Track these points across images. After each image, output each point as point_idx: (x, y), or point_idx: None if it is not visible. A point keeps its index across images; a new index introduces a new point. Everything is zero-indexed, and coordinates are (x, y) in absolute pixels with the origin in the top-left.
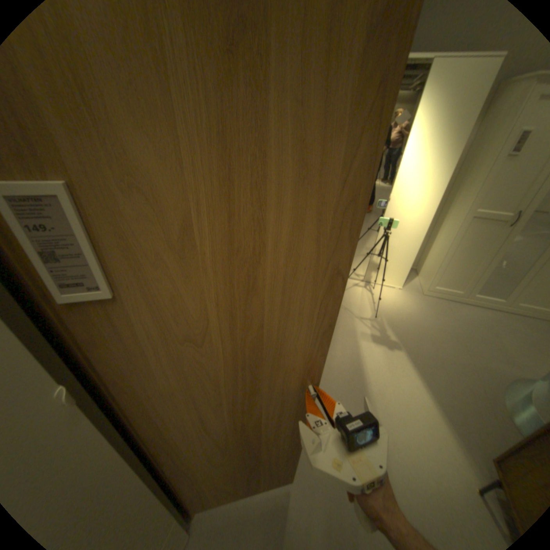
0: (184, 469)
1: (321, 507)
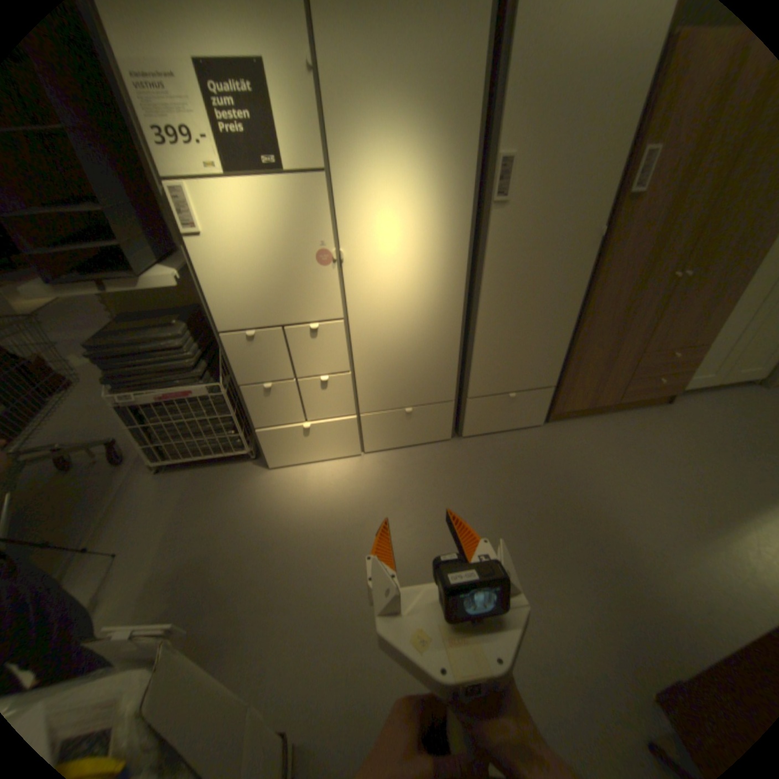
0: (580, 362)
1: (646, 486)
